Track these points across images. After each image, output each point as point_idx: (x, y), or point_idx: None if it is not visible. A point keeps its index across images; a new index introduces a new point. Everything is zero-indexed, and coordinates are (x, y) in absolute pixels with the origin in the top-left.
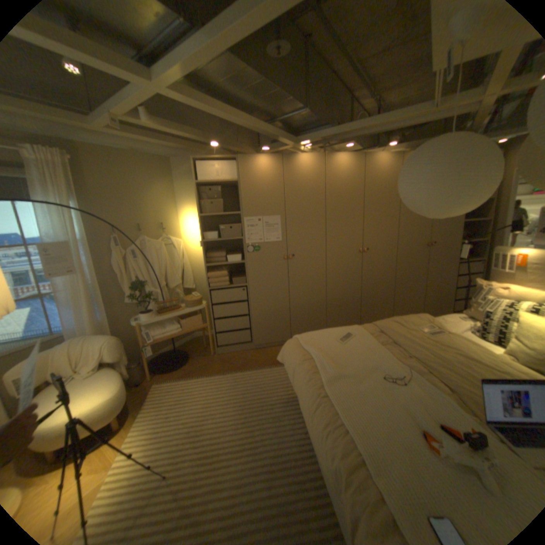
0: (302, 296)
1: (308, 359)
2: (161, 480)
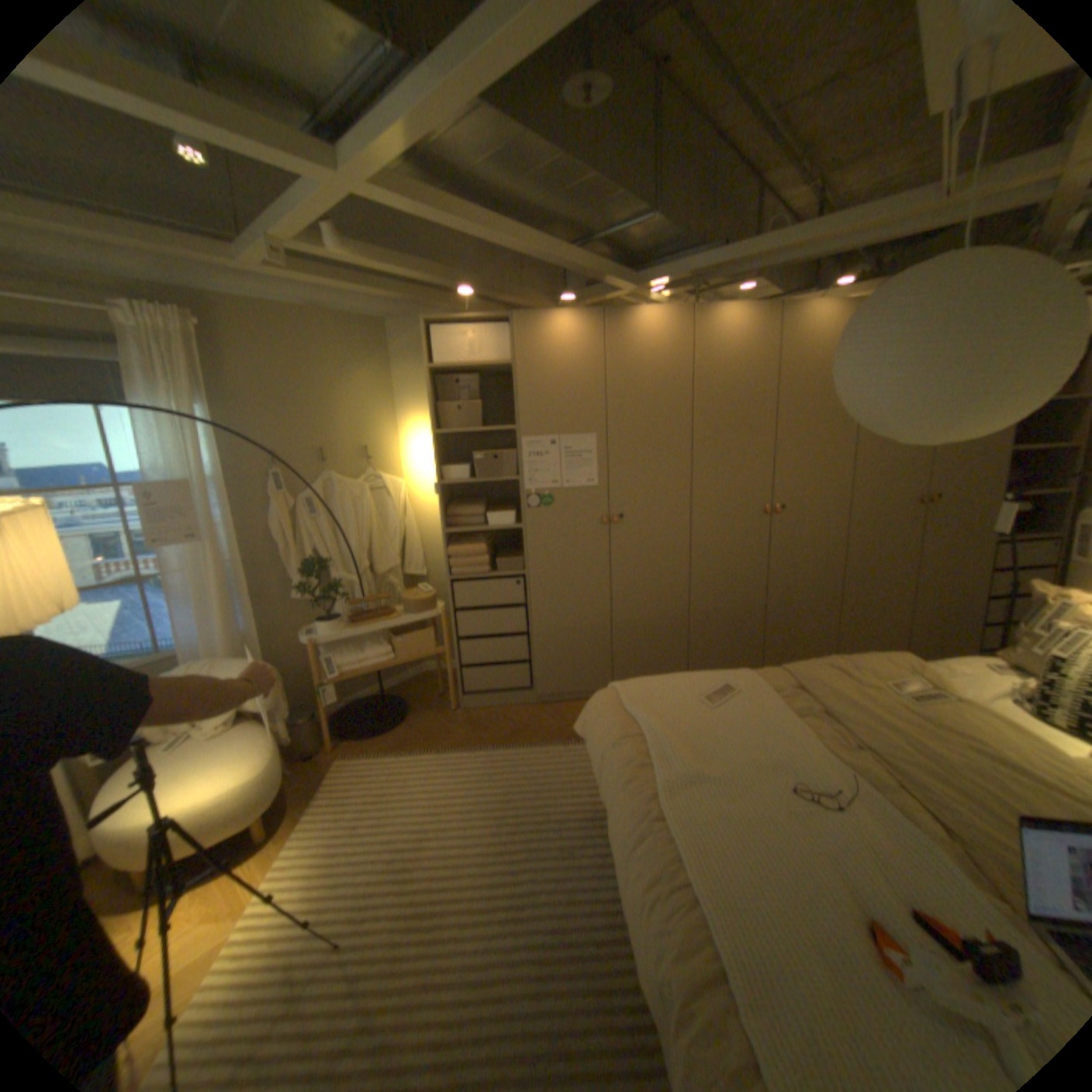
0: (637, 600)
1: (632, 736)
2: (330, 951)
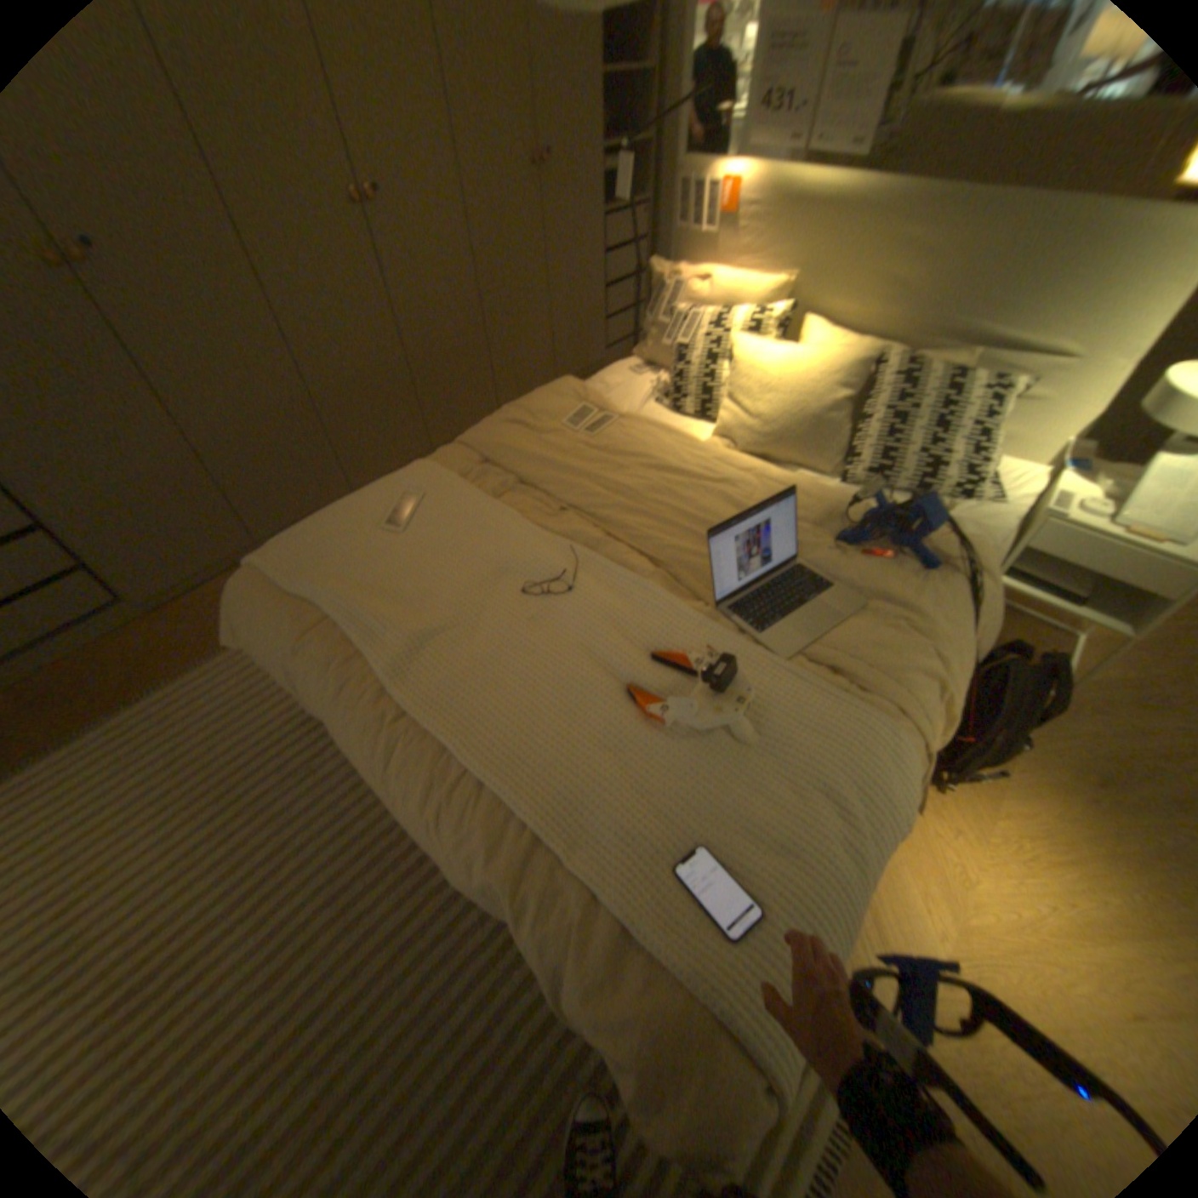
0: (216, 404)
1: (312, 626)
2: None
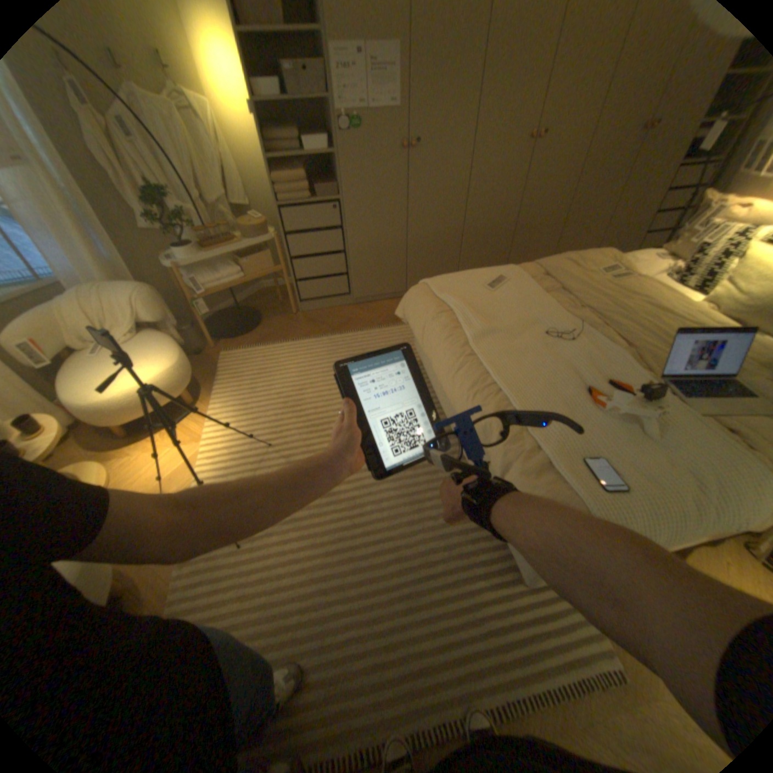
0: (426, 220)
1: (443, 311)
2: (266, 447)
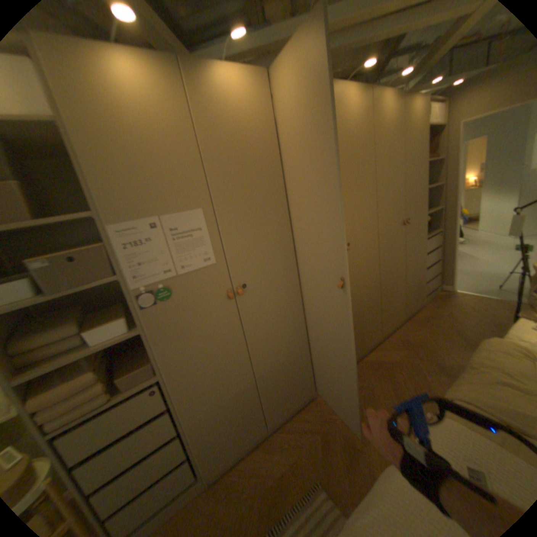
0: (272, 351)
1: None
2: None
